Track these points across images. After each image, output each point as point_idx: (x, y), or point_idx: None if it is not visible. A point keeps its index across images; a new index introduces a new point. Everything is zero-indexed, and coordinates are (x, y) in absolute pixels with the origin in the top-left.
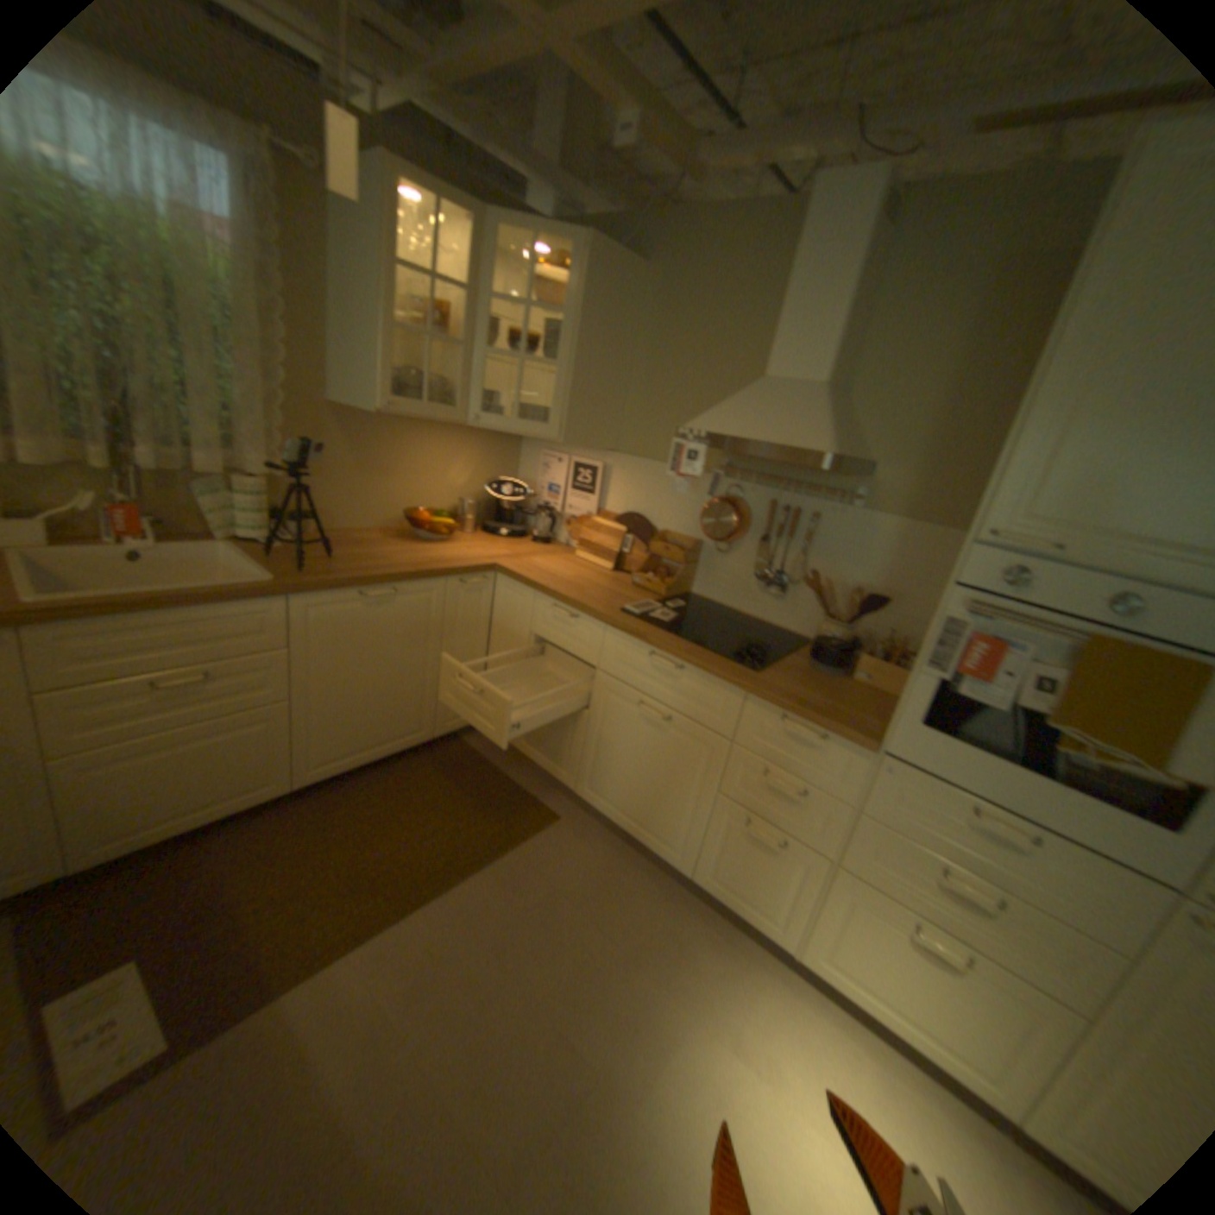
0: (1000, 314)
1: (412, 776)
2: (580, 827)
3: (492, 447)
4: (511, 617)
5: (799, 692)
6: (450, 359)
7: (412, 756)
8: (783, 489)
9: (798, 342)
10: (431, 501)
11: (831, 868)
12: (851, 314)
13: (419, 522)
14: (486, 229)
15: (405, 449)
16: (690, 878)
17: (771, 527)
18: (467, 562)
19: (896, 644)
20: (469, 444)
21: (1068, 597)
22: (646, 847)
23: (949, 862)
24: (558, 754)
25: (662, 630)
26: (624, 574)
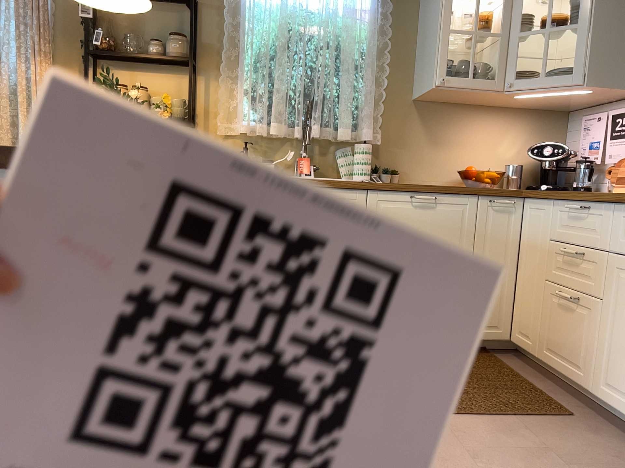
0: None
1: None
2: (597, 429)
3: (541, 125)
4: (537, 231)
5: None
6: (496, 50)
7: None
8: None
9: None
10: (485, 167)
11: None
12: None
13: (470, 172)
14: None
15: (466, 127)
16: None
17: None
18: (500, 188)
19: None
20: (519, 123)
21: None
22: None
23: None
24: (577, 355)
25: None
26: None
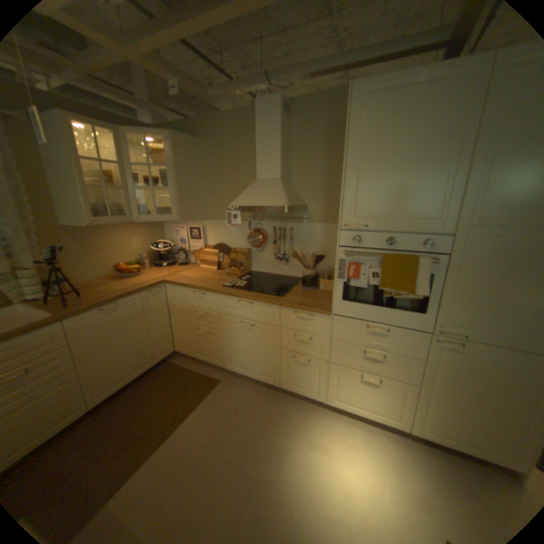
0: (333, 143)
1: (147, 385)
2: (229, 382)
3: (149, 228)
4: (176, 301)
5: (299, 300)
6: (118, 194)
7: (145, 376)
8: (276, 221)
9: (265, 164)
10: (125, 259)
11: (327, 364)
12: (282, 151)
13: (121, 270)
14: (120, 135)
15: (106, 238)
16: (279, 387)
17: (276, 237)
18: (149, 282)
19: (331, 272)
20: (138, 229)
21: (373, 243)
22: (258, 381)
23: (364, 347)
24: (212, 354)
25: (242, 290)
26: (223, 270)
